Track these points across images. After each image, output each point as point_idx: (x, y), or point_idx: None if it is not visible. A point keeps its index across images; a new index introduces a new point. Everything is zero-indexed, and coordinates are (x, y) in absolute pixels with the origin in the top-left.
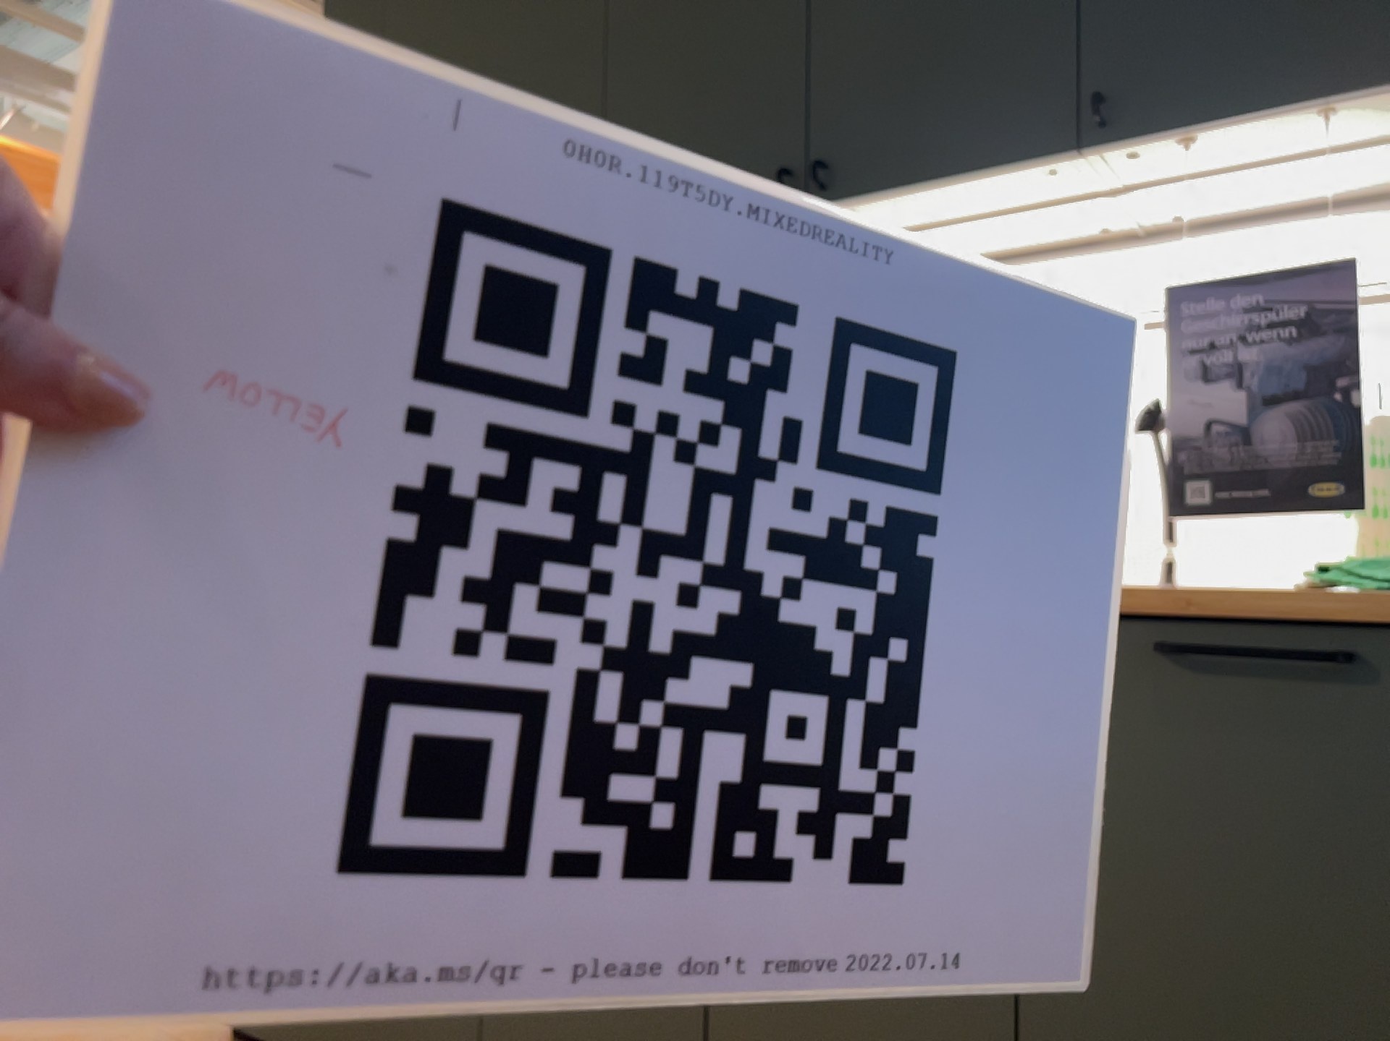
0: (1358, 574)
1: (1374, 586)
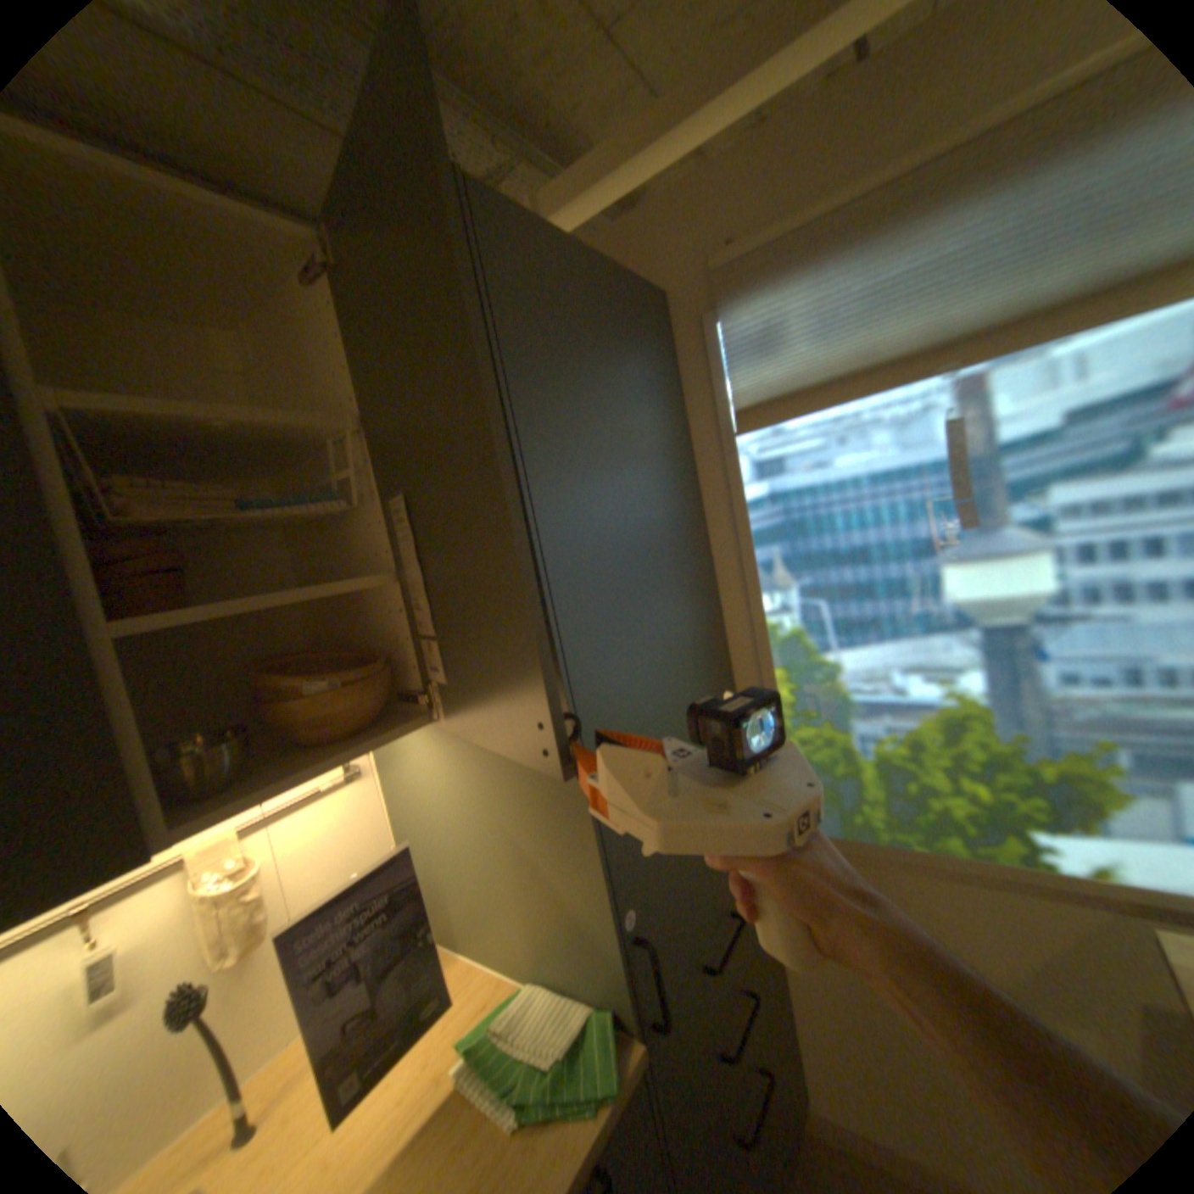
0: (552, 1104)
1: (575, 1112)
